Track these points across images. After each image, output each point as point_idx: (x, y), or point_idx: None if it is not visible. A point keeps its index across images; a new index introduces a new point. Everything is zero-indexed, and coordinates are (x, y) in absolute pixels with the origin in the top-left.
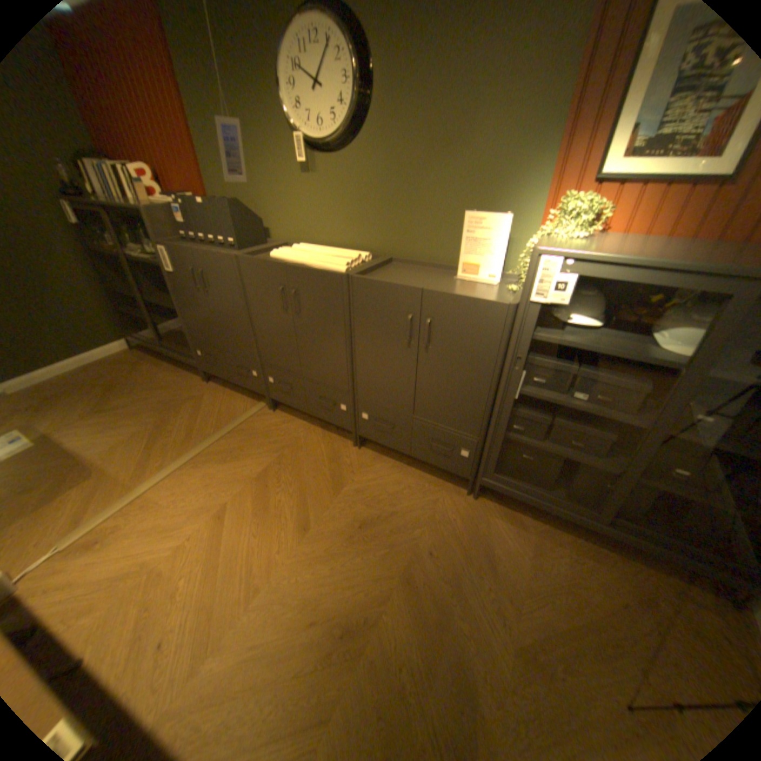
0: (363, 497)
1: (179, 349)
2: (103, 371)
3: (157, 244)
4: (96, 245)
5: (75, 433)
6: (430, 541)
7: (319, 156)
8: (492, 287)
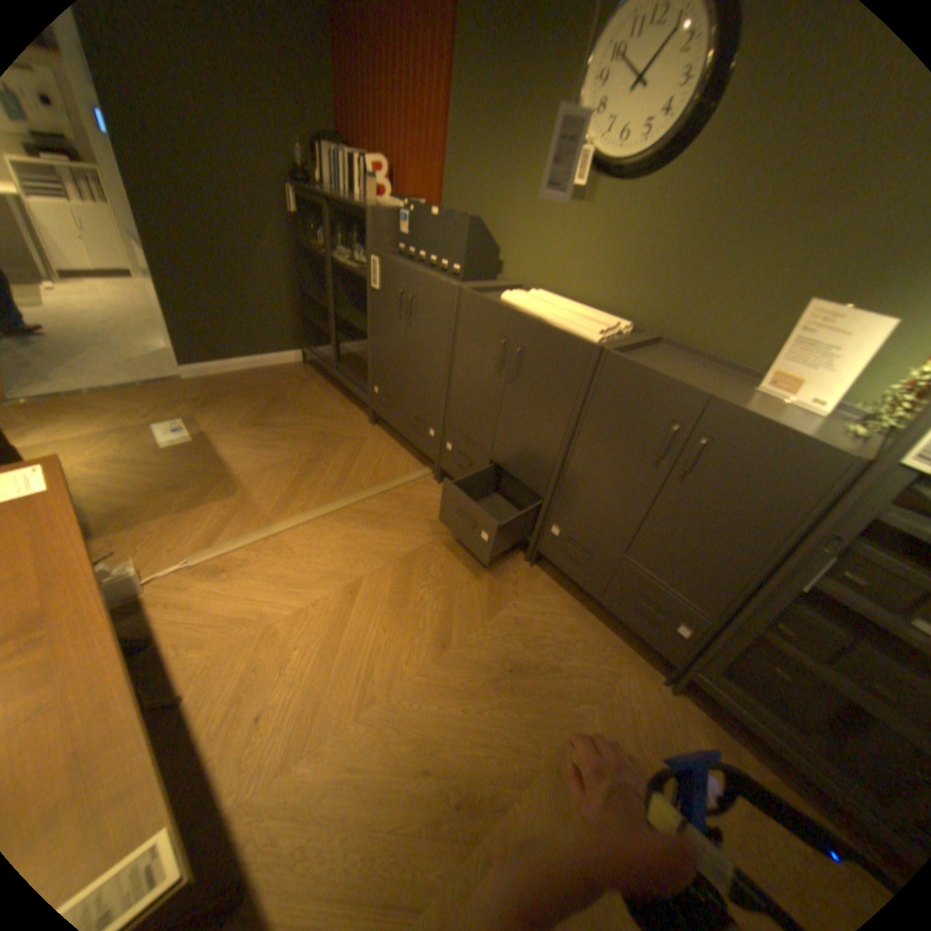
0: (523, 631)
1: (356, 379)
2: (273, 381)
3: (372, 254)
4: (306, 242)
5: (232, 441)
6: (600, 728)
7: (604, 182)
8: (815, 418)
